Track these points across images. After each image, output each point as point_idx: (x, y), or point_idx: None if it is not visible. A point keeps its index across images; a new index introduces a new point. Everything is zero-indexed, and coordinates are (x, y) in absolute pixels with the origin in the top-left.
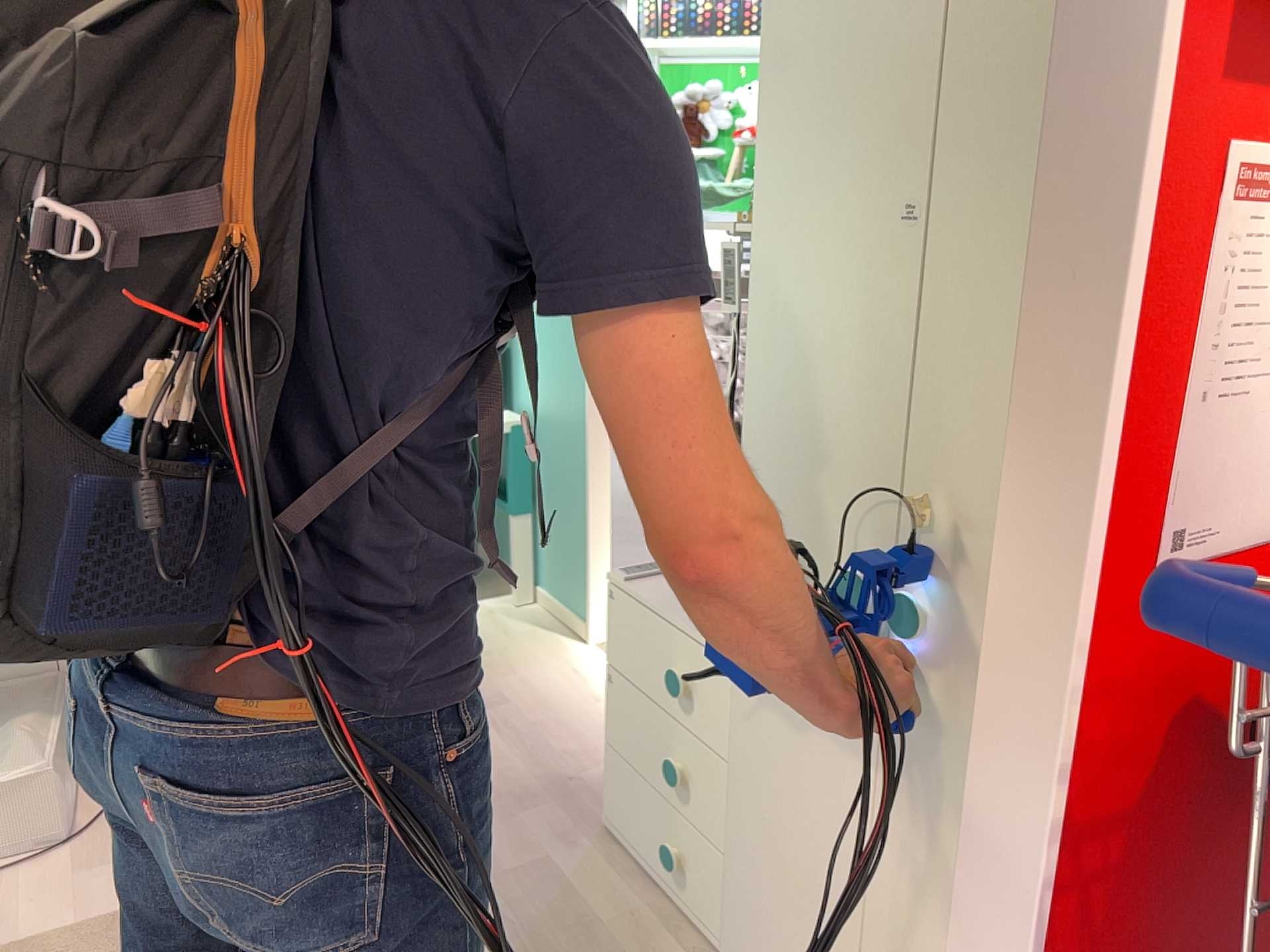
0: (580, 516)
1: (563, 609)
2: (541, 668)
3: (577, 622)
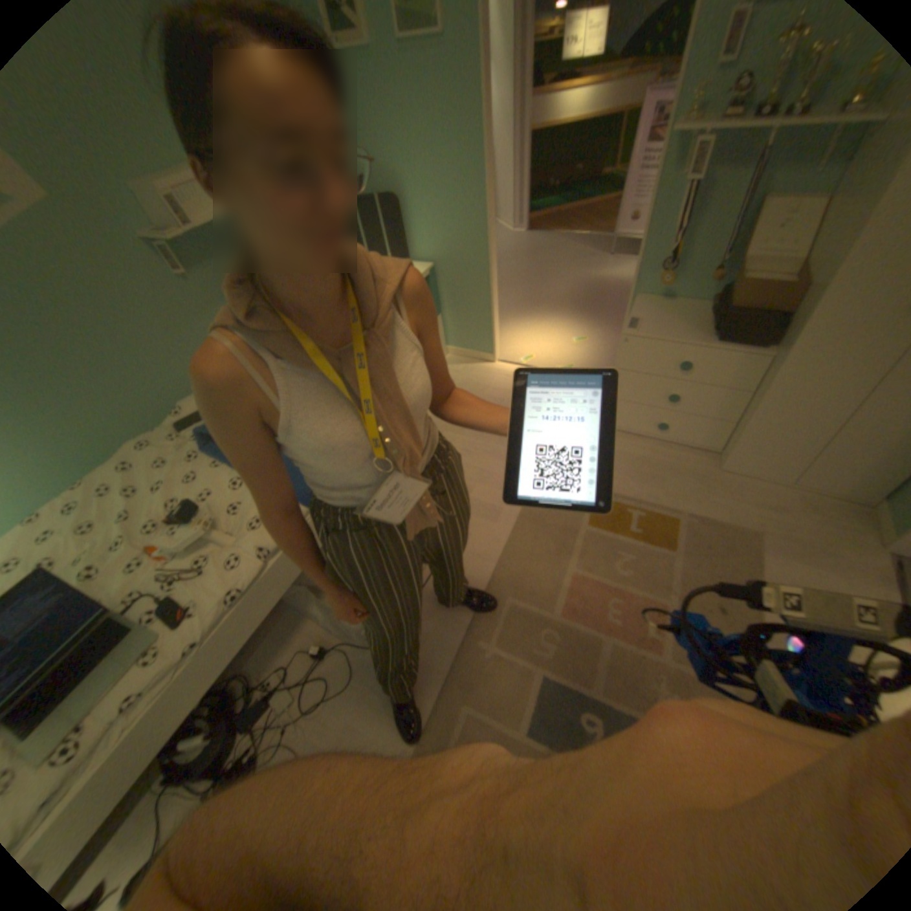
0: (484, 306)
1: (471, 351)
2: (493, 380)
3: (485, 354)
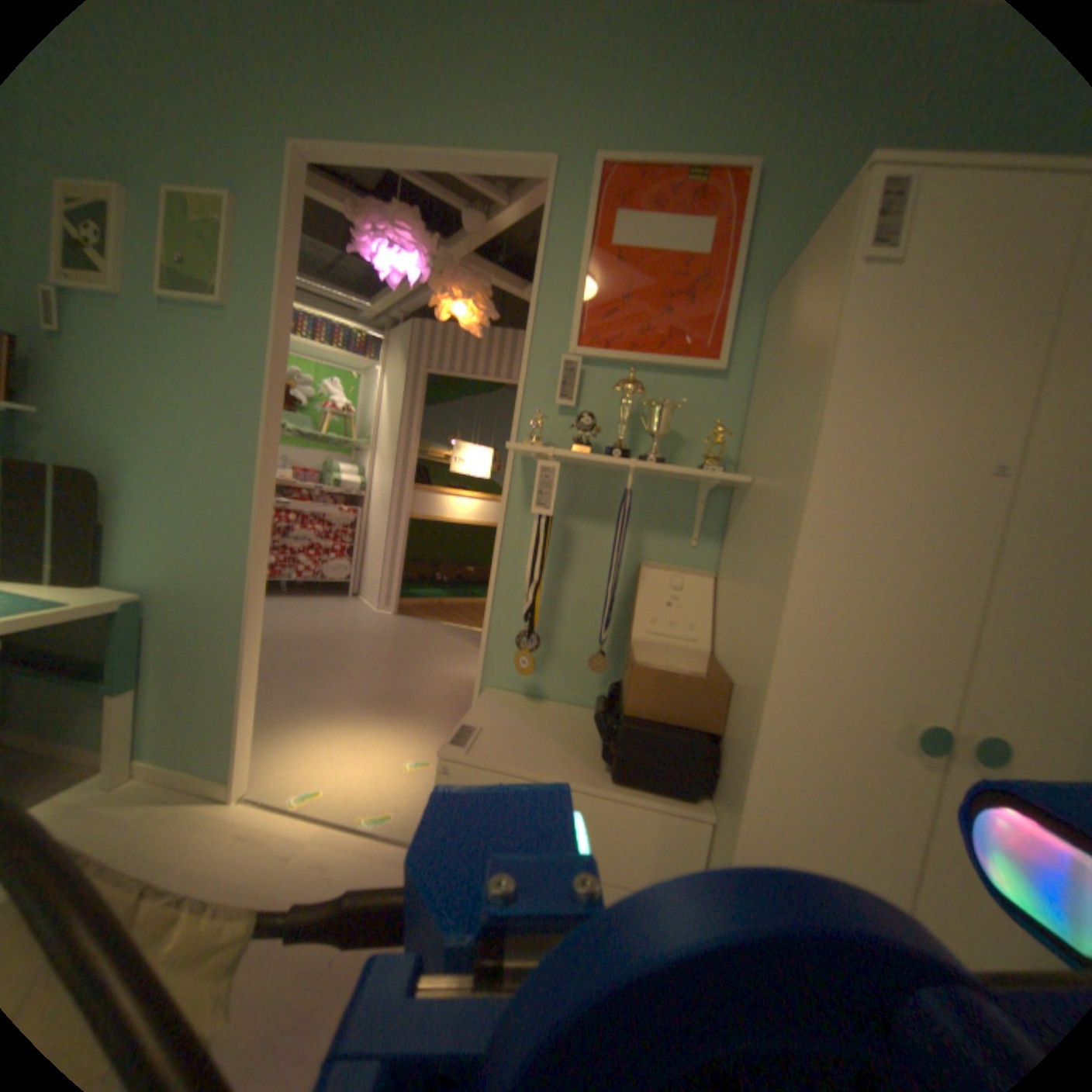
0: (224, 686)
1: (185, 778)
2: (196, 852)
3: (211, 787)
